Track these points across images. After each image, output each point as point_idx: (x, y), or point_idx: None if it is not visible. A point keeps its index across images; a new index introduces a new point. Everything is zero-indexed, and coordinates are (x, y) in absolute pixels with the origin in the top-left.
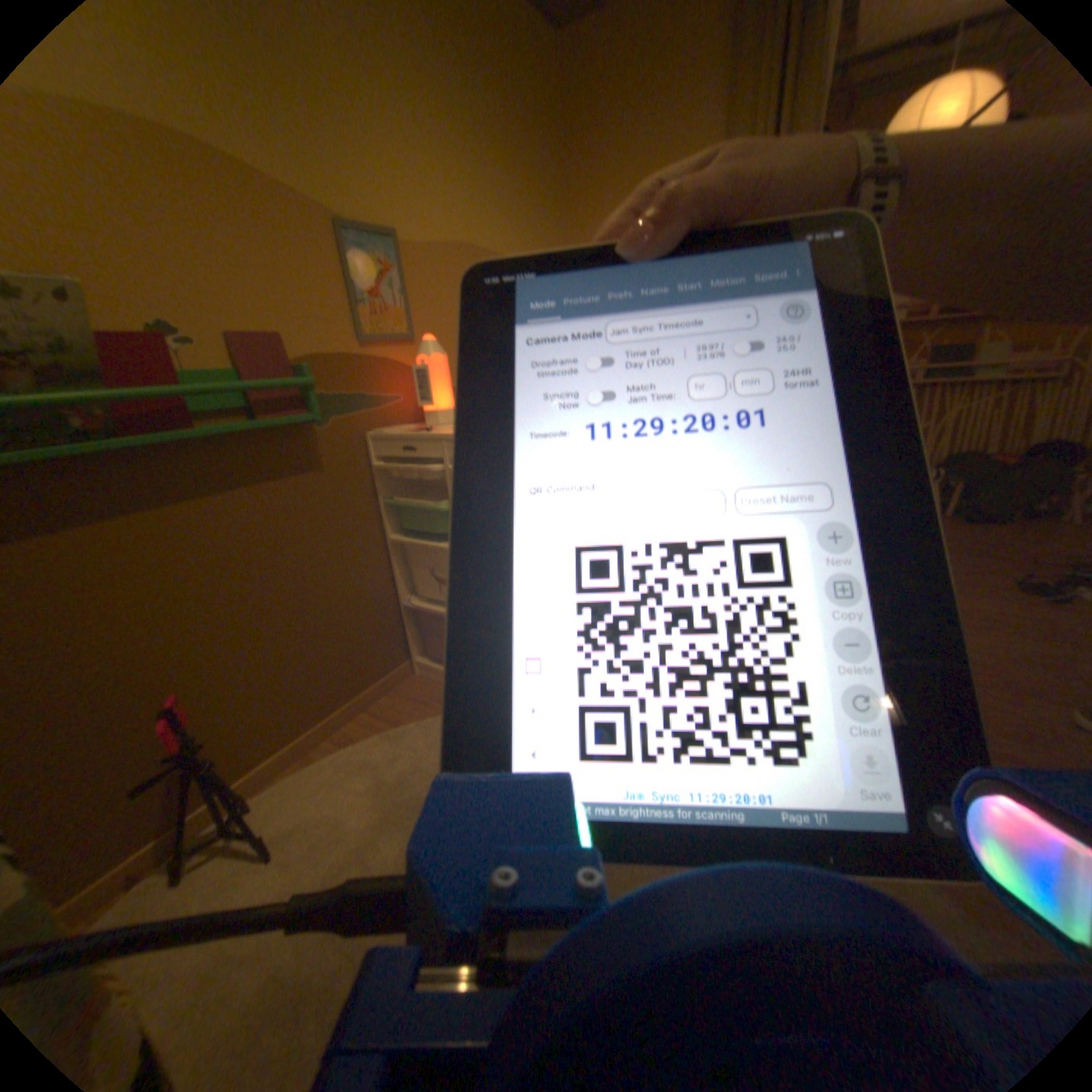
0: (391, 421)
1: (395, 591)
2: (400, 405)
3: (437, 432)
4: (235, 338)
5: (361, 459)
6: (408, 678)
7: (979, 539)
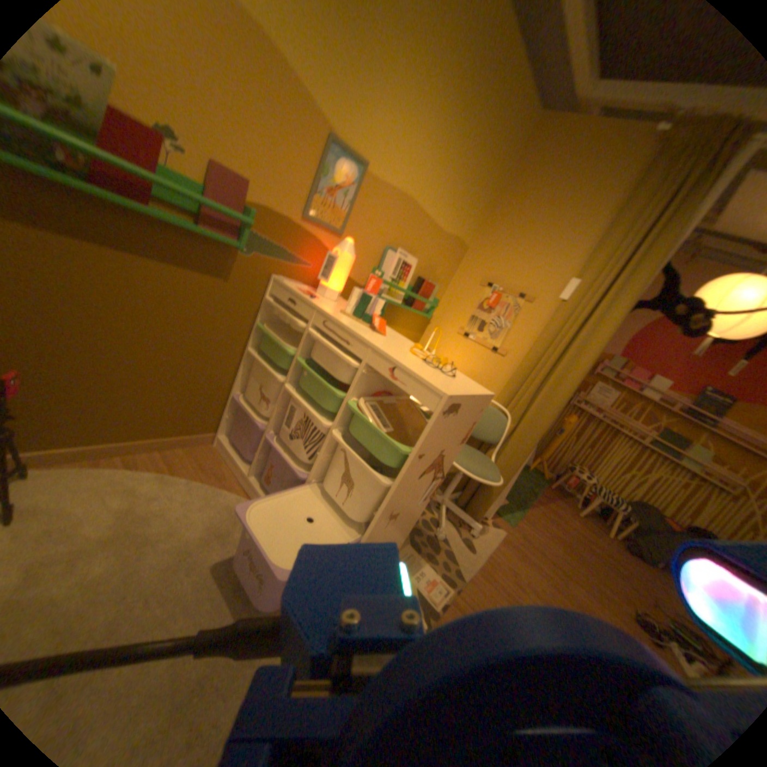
0: (297, 278)
1: (233, 387)
2: (309, 272)
3: (317, 304)
4: (218, 170)
5: (261, 291)
6: (208, 448)
7: (630, 569)
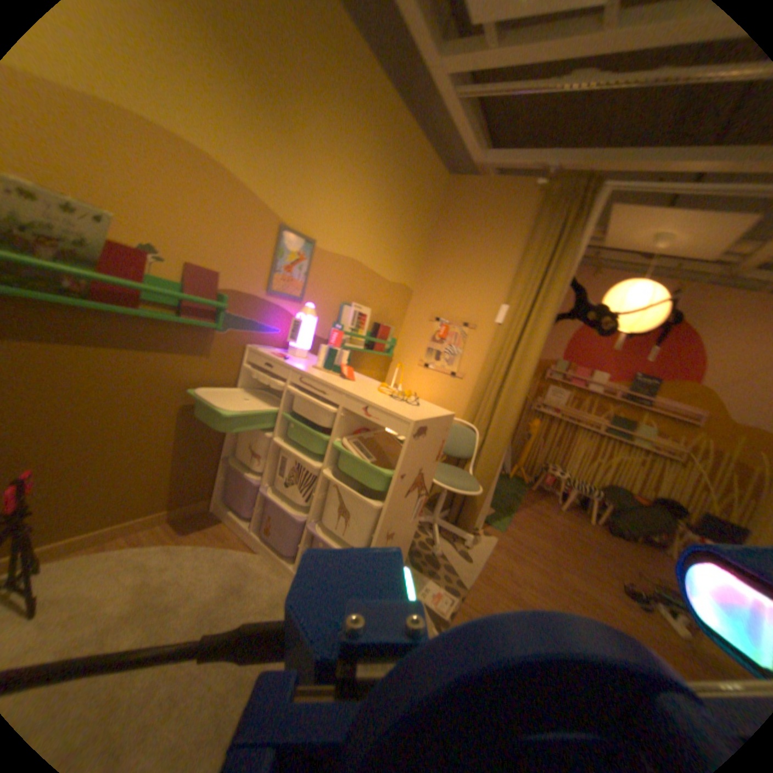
0: (267, 344)
1: (221, 451)
2: (276, 337)
3: (290, 364)
4: (190, 270)
5: (237, 361)
6: (204, 514)
7: (614, 548)
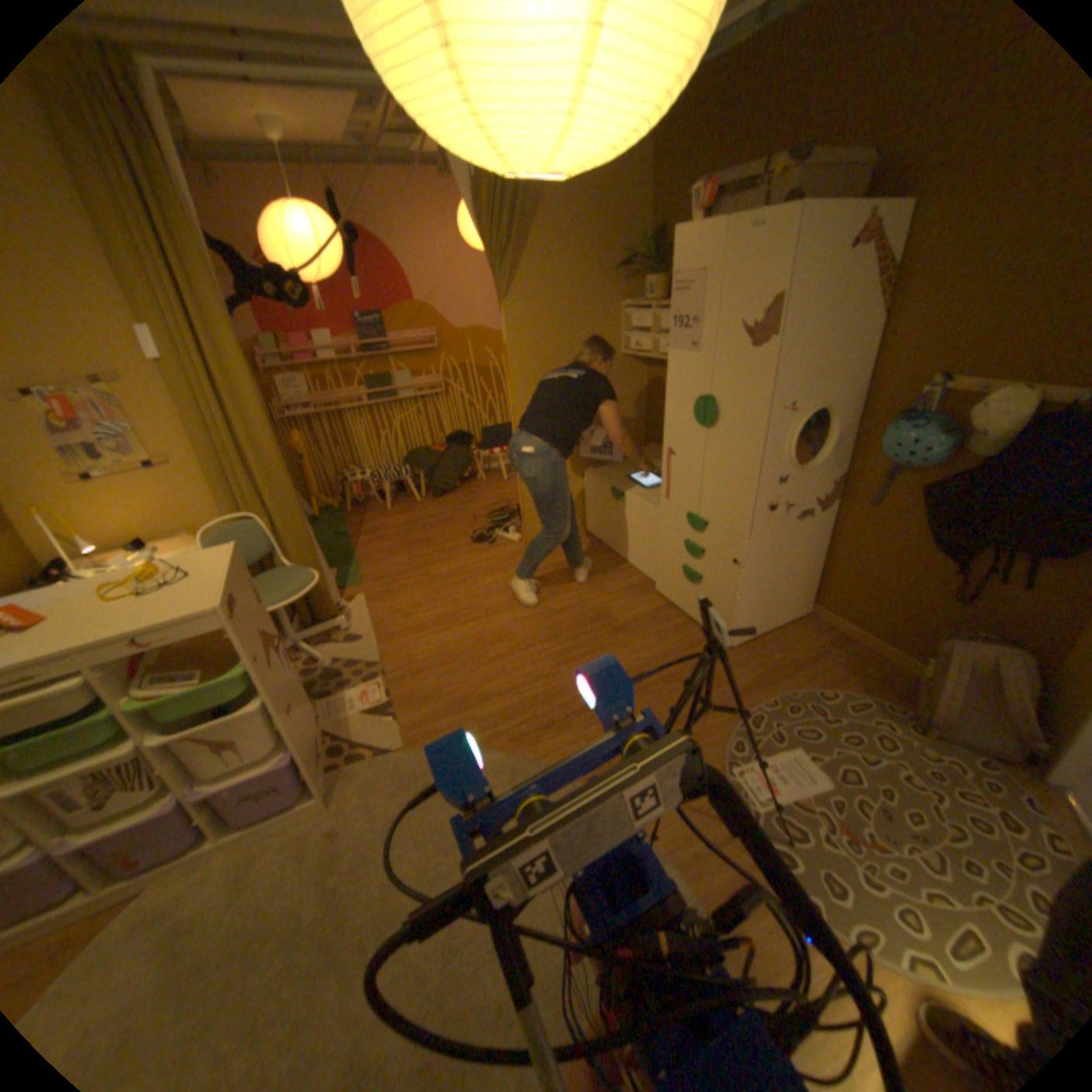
0: None
1: None
2: None
3: None
4: None
5: None
6: None
7: (445, 510)
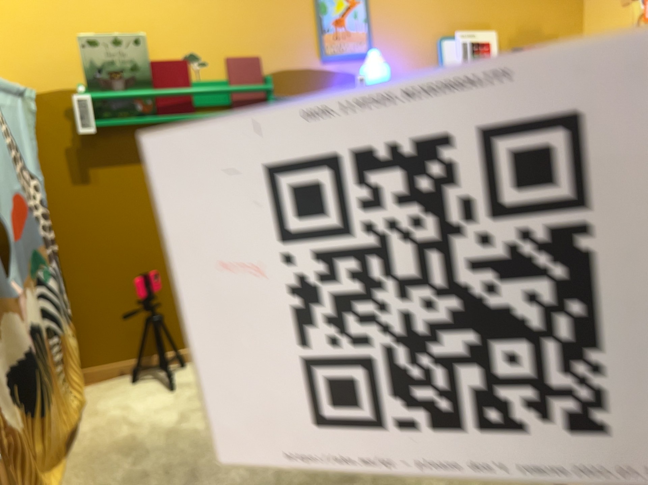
0: None
1: None
2: None
3: None
4: (231, 62)
5: None
6: None
7: None
